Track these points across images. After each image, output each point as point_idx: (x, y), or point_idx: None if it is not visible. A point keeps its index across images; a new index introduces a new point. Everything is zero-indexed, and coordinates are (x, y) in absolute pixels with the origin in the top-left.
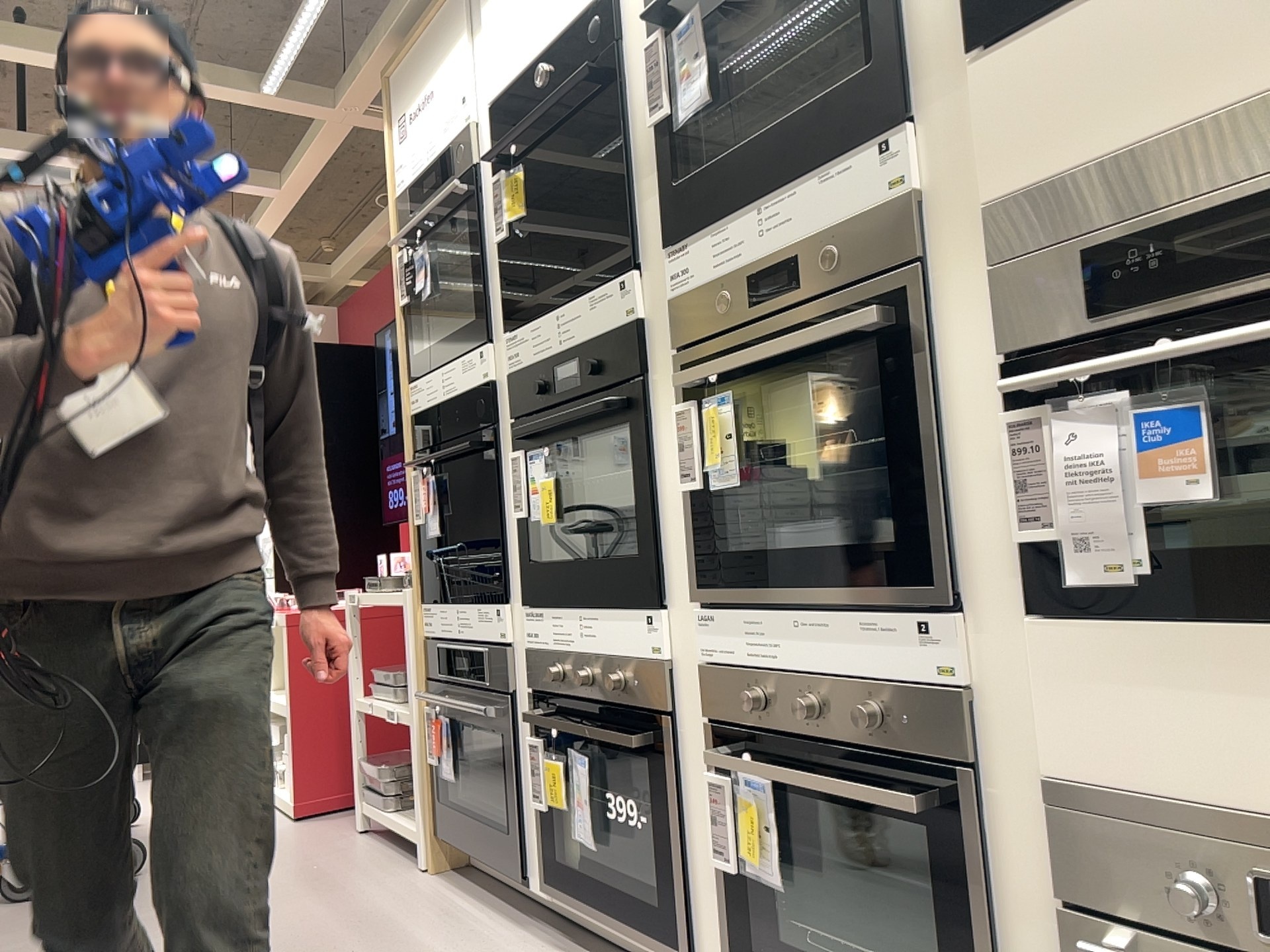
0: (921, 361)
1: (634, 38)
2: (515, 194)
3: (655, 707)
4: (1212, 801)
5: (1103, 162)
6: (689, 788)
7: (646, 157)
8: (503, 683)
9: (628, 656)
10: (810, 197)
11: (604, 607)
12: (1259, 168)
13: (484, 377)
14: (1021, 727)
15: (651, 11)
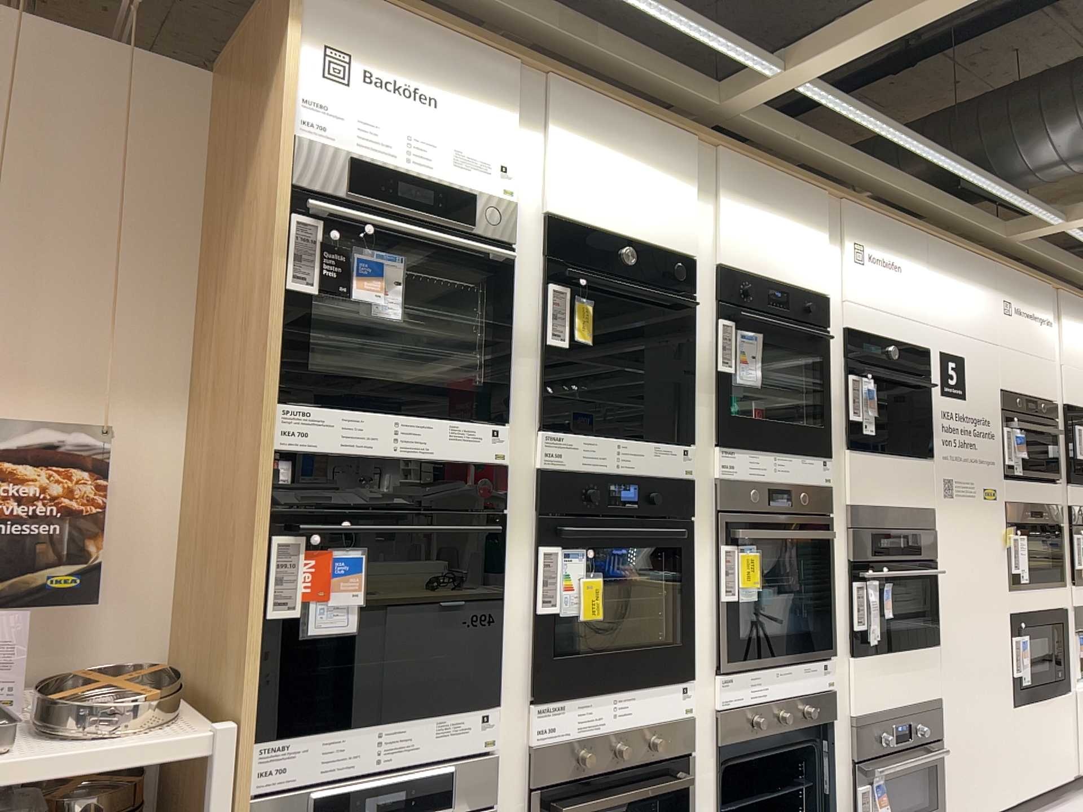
0: (829, 555)
1: (704, 303)
2: (591, 323)
3: (682, 751)
4: (885, 707)
5: (872, 506)
6: (694, 800)
7: (704, 380)
8: (486, 795)
9: (663, 719)
10: (798, 466)
11: (643, 685)
12: (897, 525)
13: (498, 459)
14: (842, 699)
15: (730, 307)
